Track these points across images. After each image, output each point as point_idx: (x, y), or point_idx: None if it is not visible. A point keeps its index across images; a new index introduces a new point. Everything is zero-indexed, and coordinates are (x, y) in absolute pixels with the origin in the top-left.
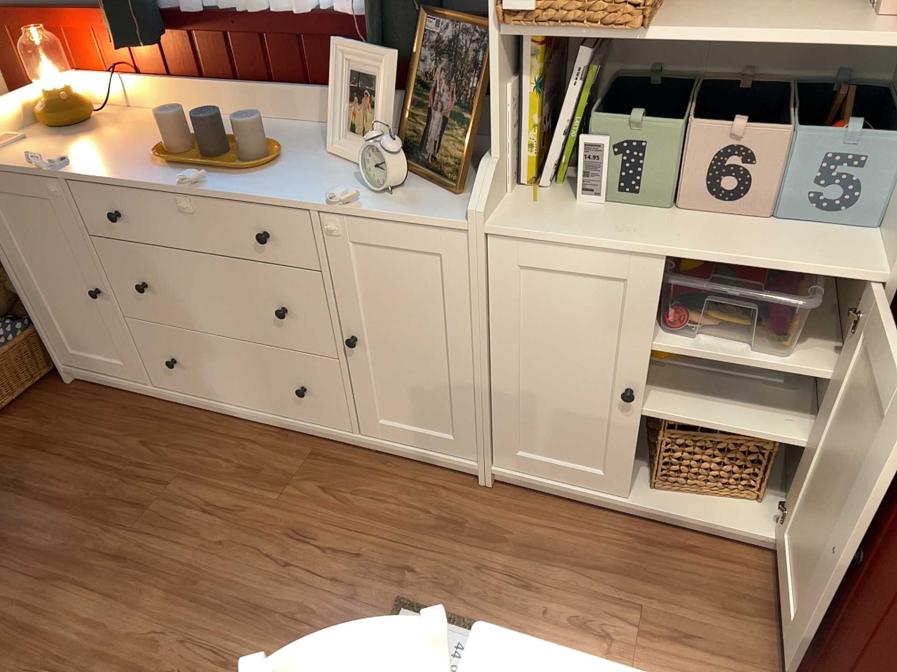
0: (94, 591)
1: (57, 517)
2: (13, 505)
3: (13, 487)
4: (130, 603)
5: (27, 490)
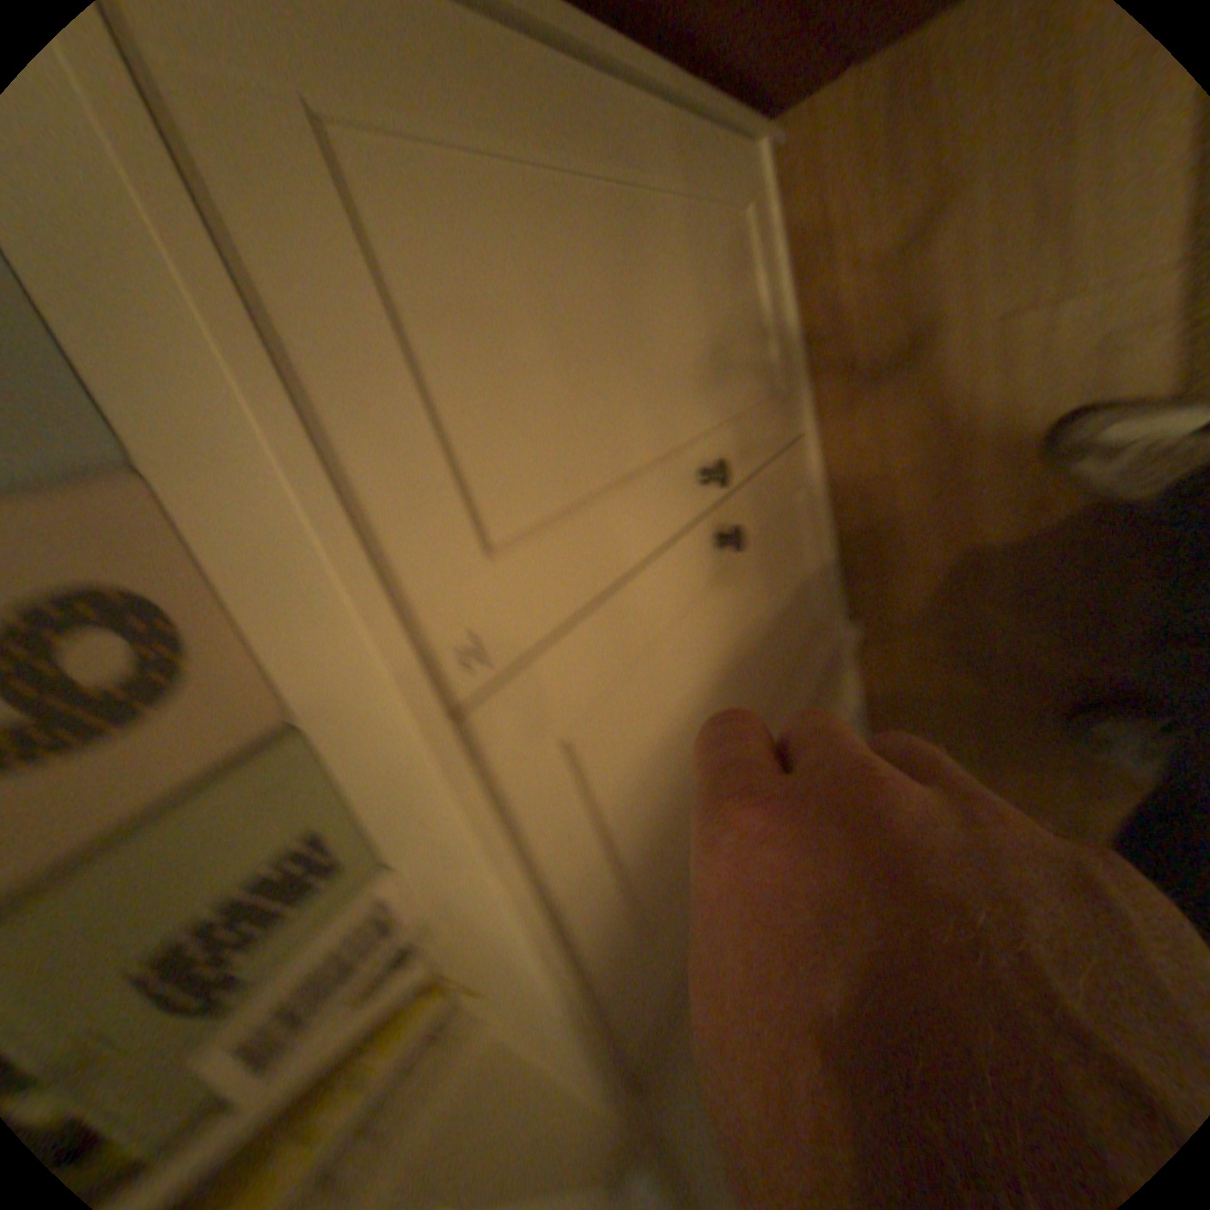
0: None
1: None
2: None
3: None
4: None
5: None
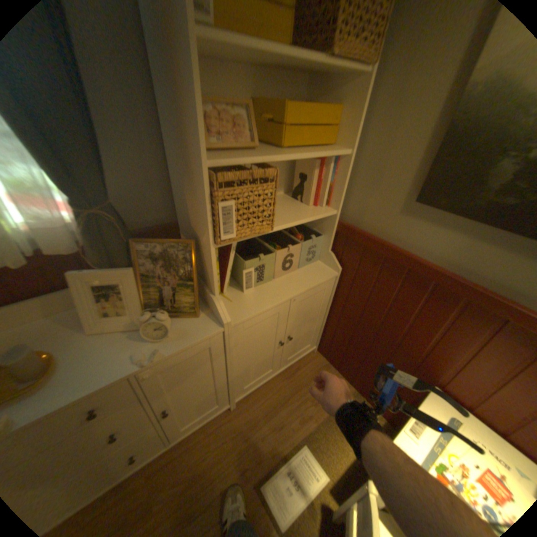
0: None
1: None
2: None
3: None
4: None
5: None
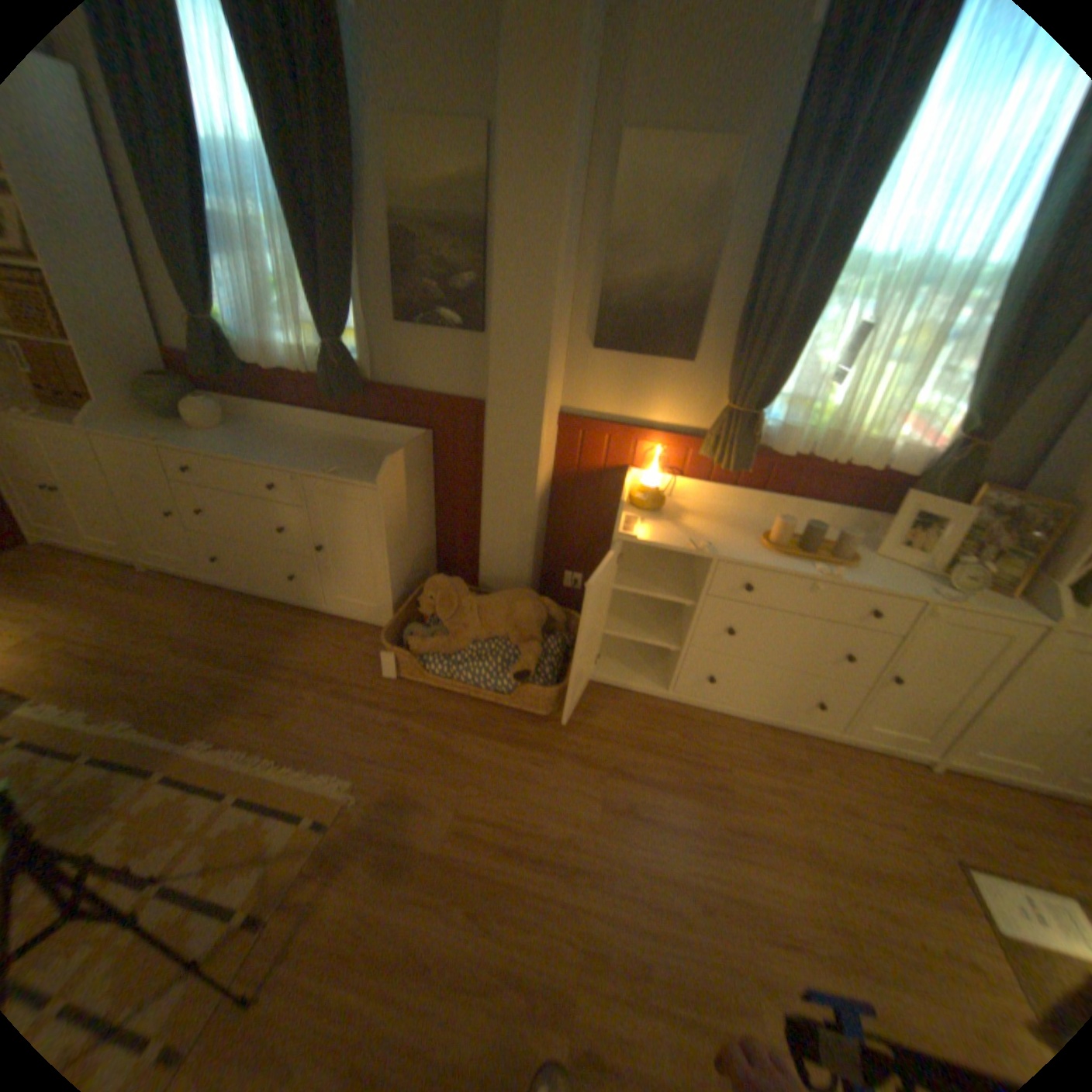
0: (754, 871)
1: (671, 805)
2: (627, 794)
3: (614, 778)
4: (788, 879)
5: (628, 781)
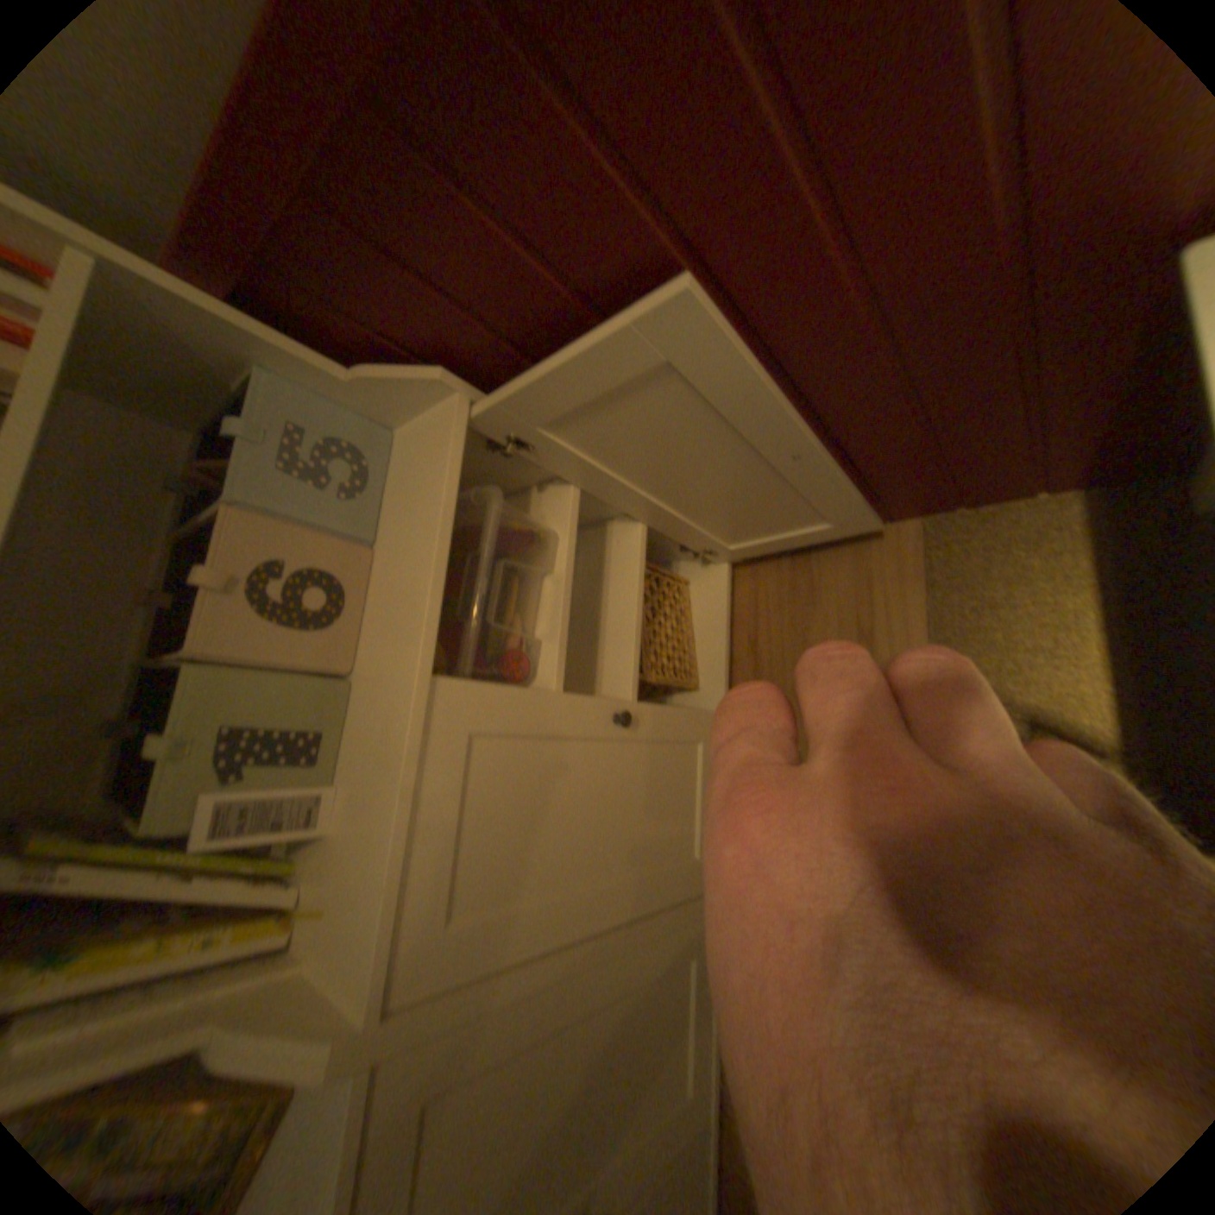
0: None
1: None
2: None
3: None
4: None
5: None
